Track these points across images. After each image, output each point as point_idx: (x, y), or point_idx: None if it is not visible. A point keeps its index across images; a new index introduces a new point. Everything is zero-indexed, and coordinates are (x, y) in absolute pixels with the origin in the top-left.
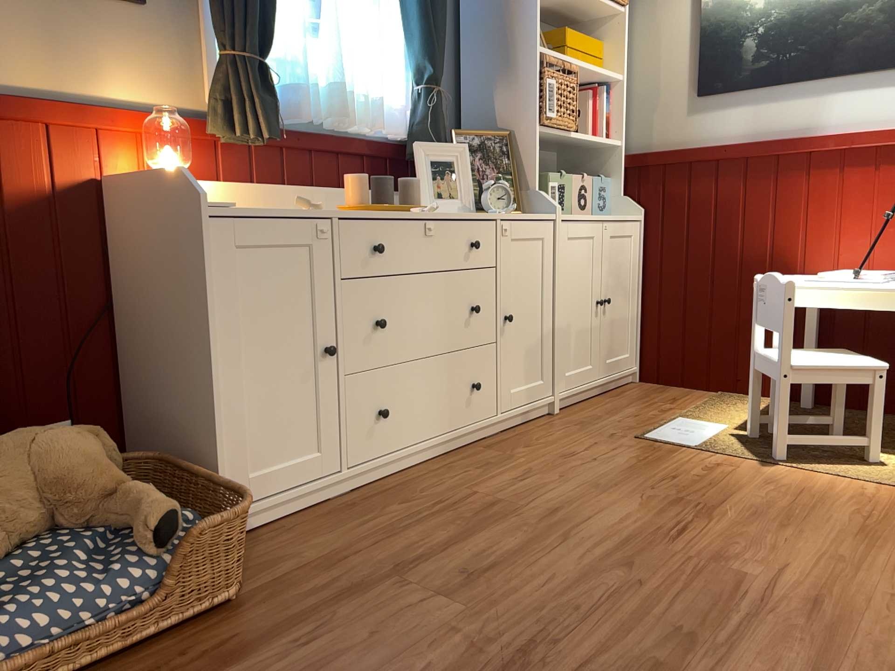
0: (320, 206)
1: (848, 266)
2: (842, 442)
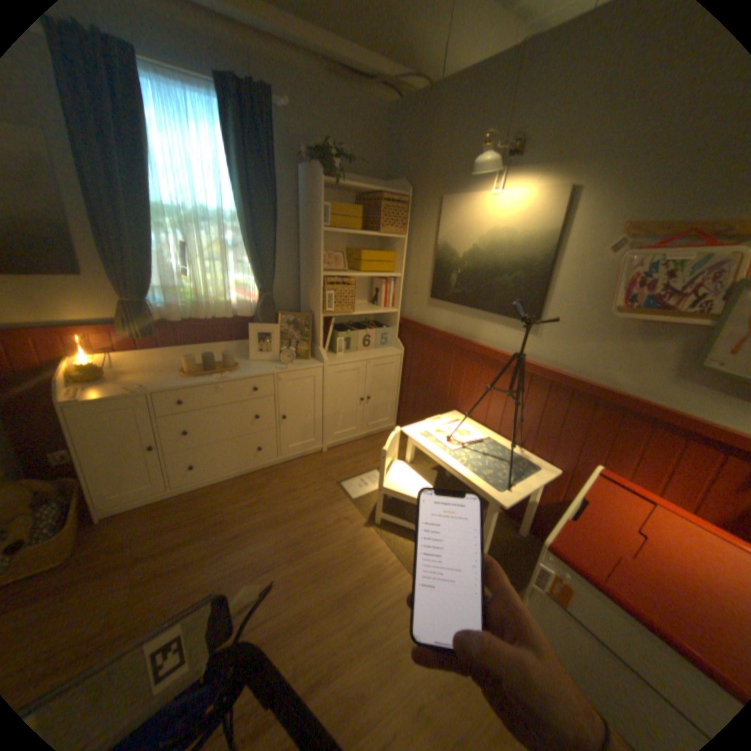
0: (141, 389)
1: (477, 418)
2: (405, 528)
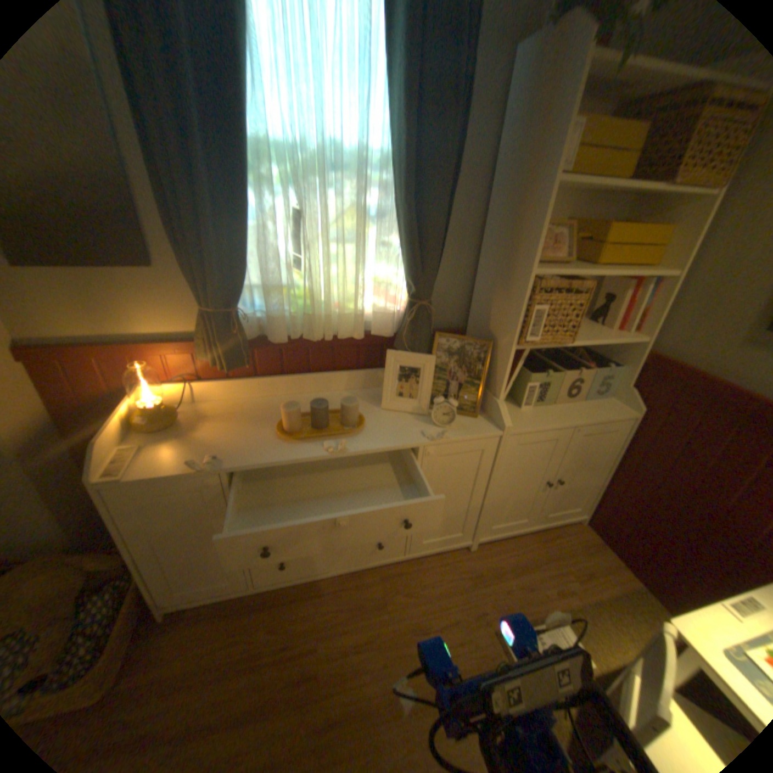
0: (214, 462)
1: None
2: None
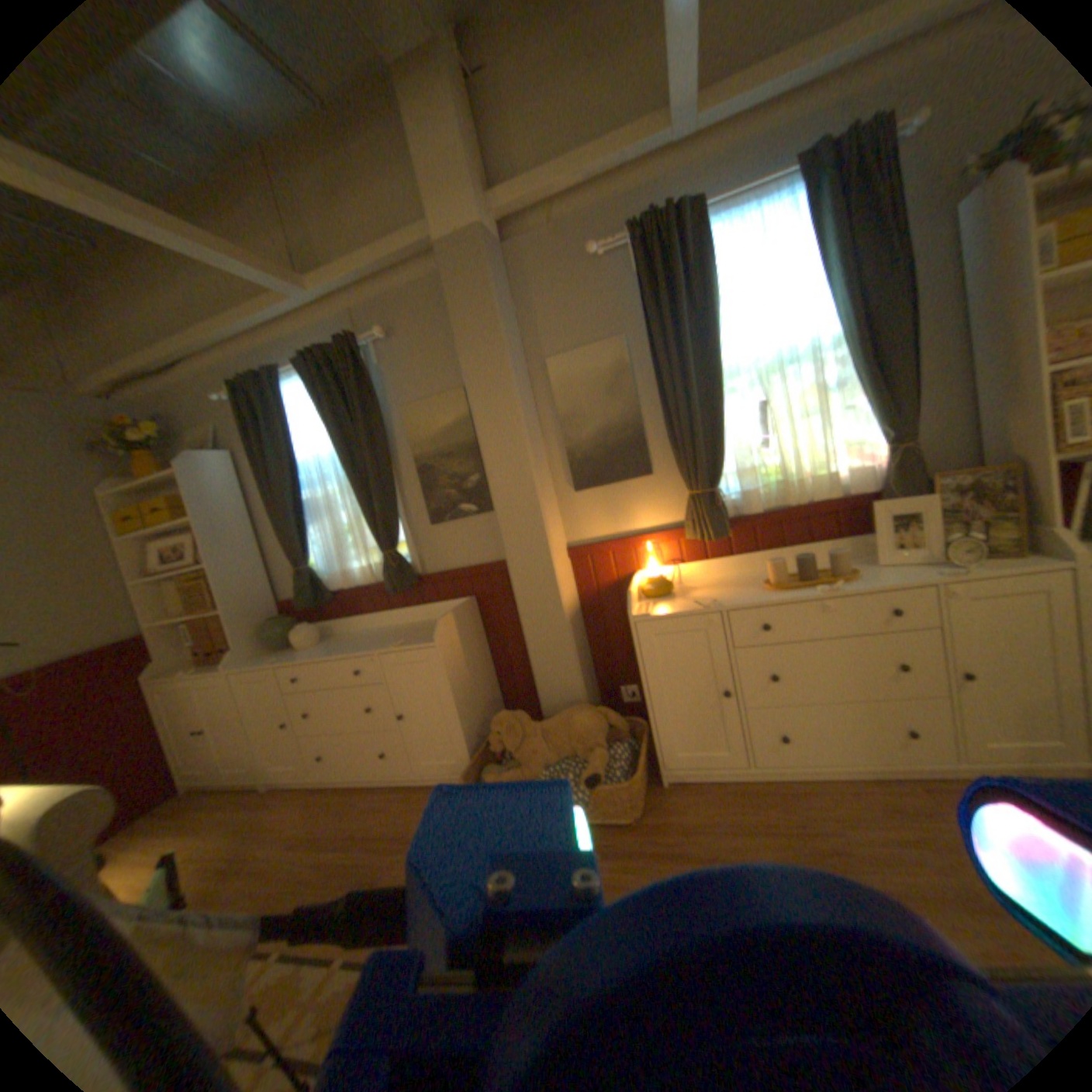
0: (715, 602)
1: None
2: None
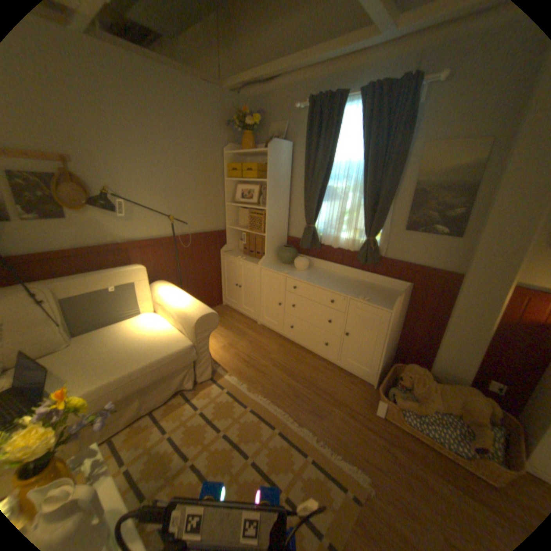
0: None
1: None
2: None
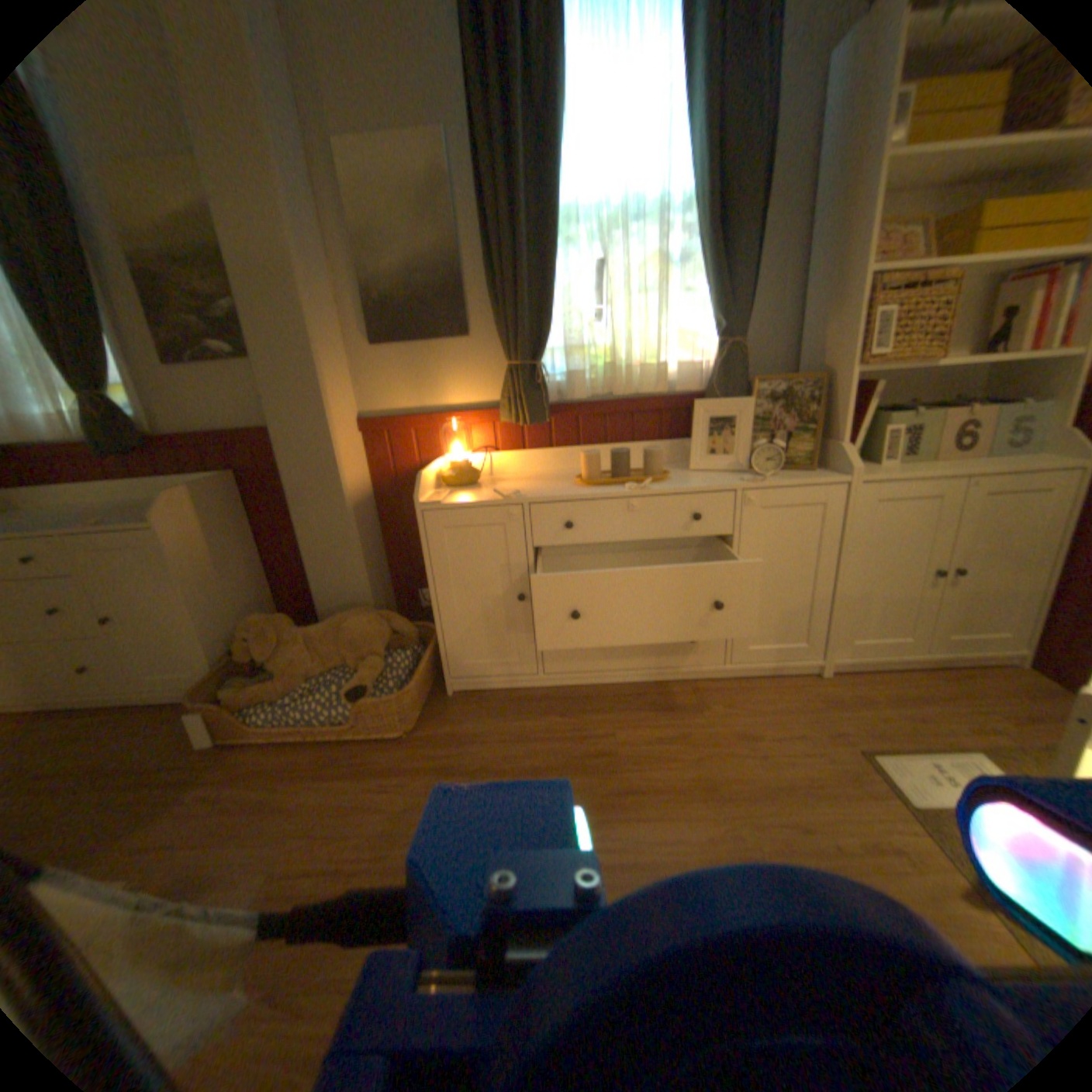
0: (519, 494)
1: None
2: None
